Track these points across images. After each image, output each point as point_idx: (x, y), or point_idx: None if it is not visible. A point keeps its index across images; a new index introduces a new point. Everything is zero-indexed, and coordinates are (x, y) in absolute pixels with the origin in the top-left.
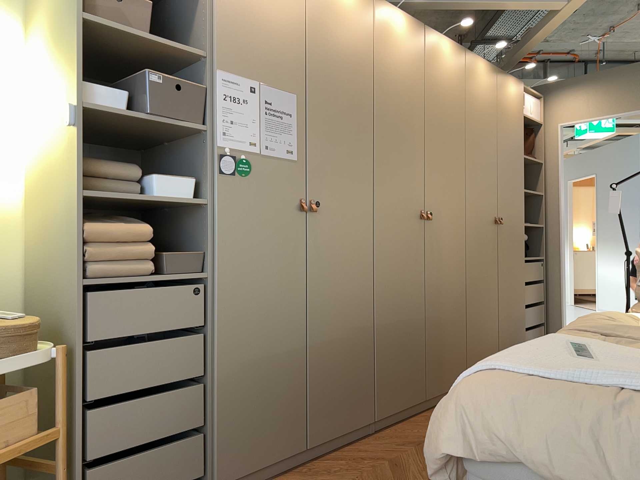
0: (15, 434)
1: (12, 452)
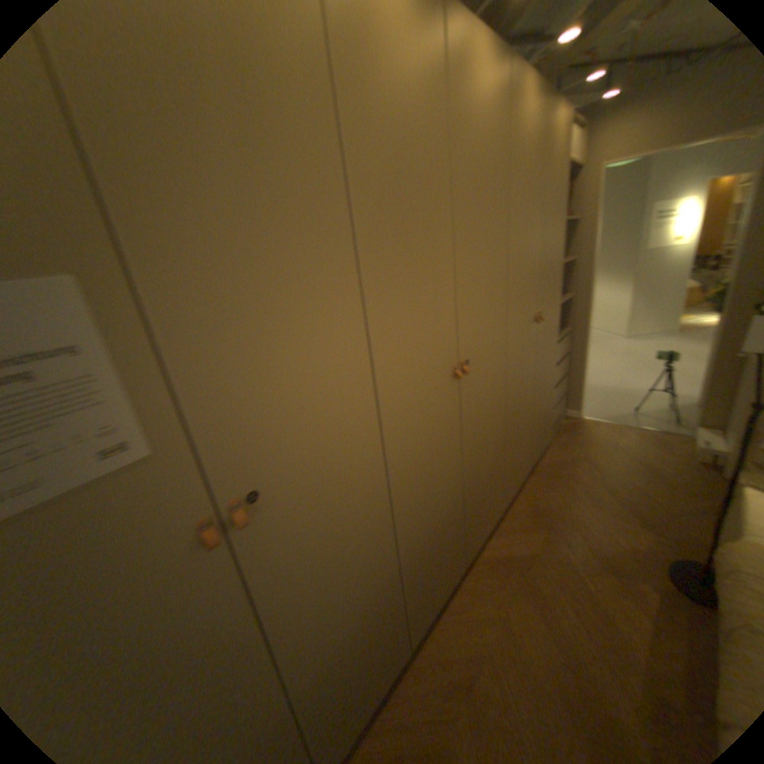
0: None
1: None
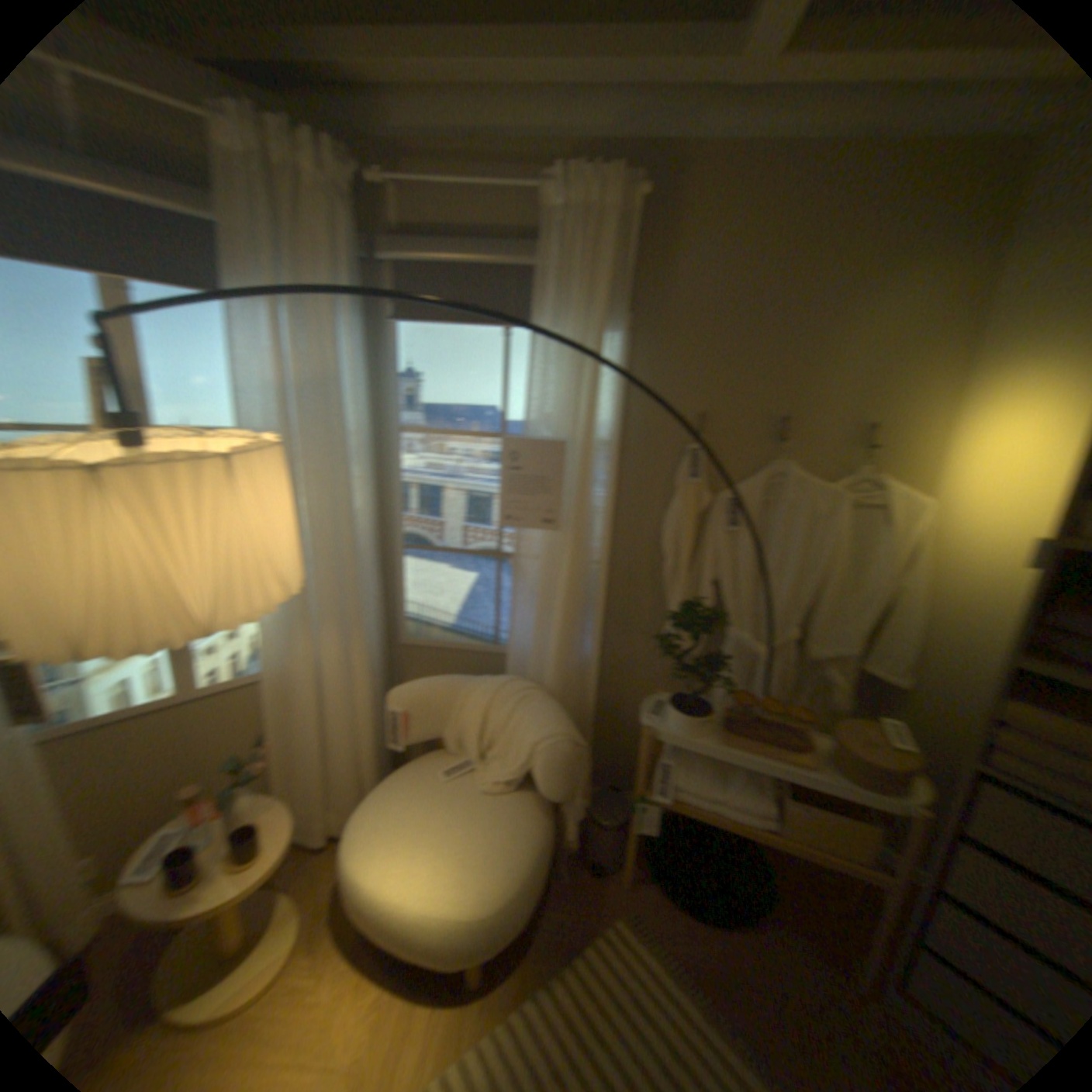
0: (851, 852)
1: (837, 864)
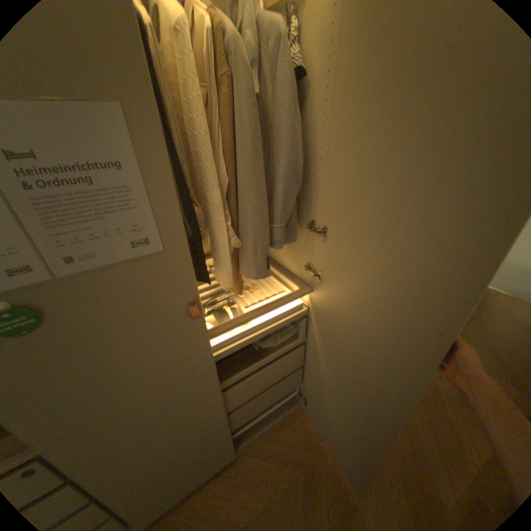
0: None
1: None
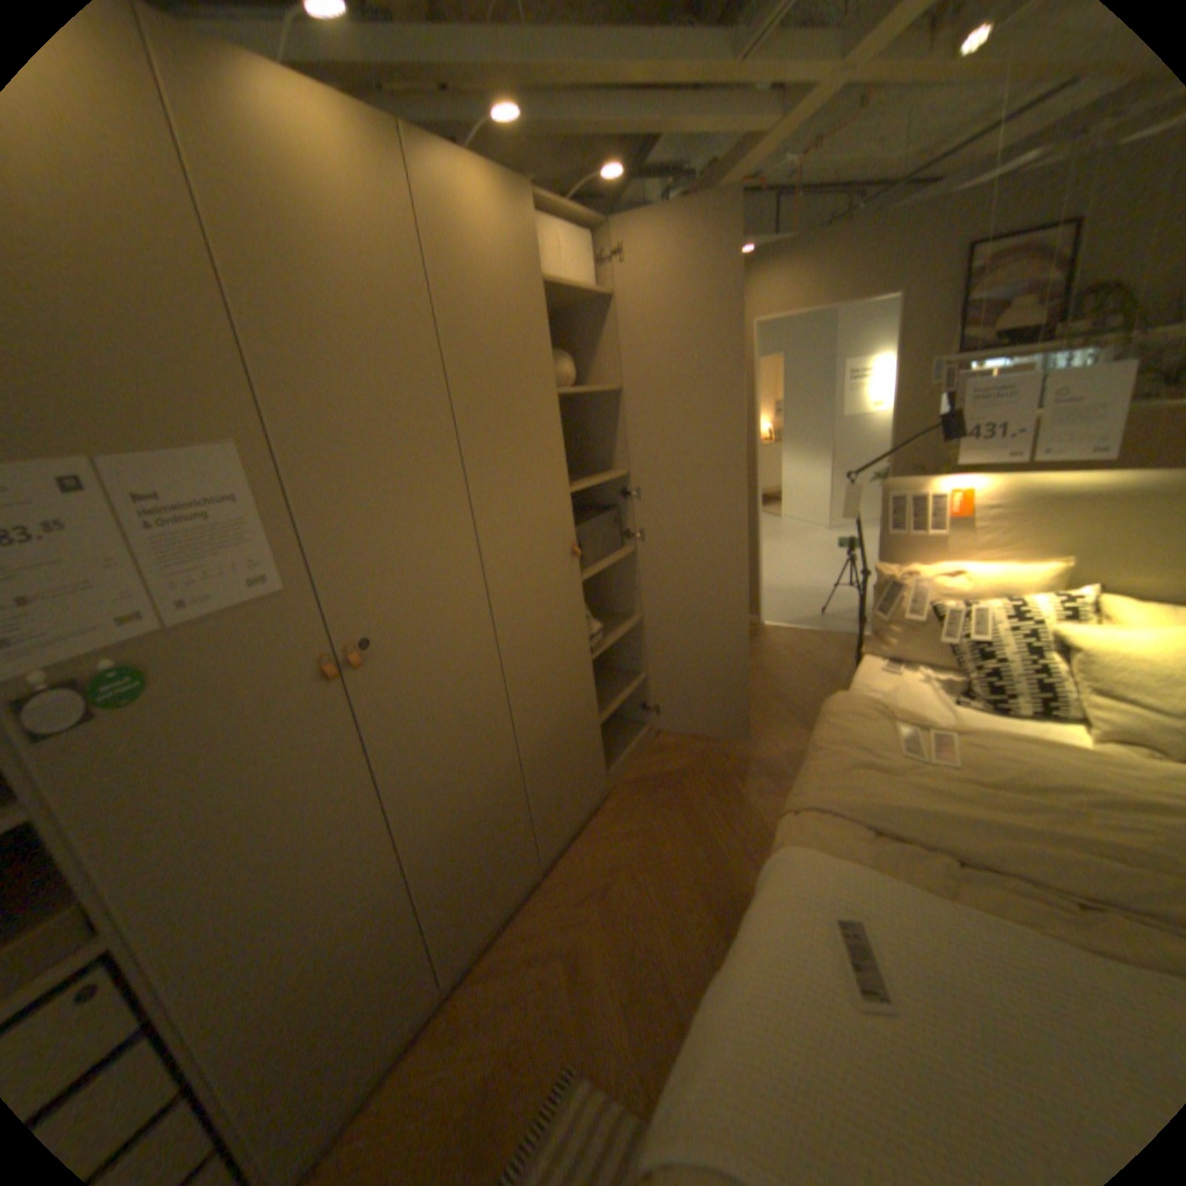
0: None
1: None
